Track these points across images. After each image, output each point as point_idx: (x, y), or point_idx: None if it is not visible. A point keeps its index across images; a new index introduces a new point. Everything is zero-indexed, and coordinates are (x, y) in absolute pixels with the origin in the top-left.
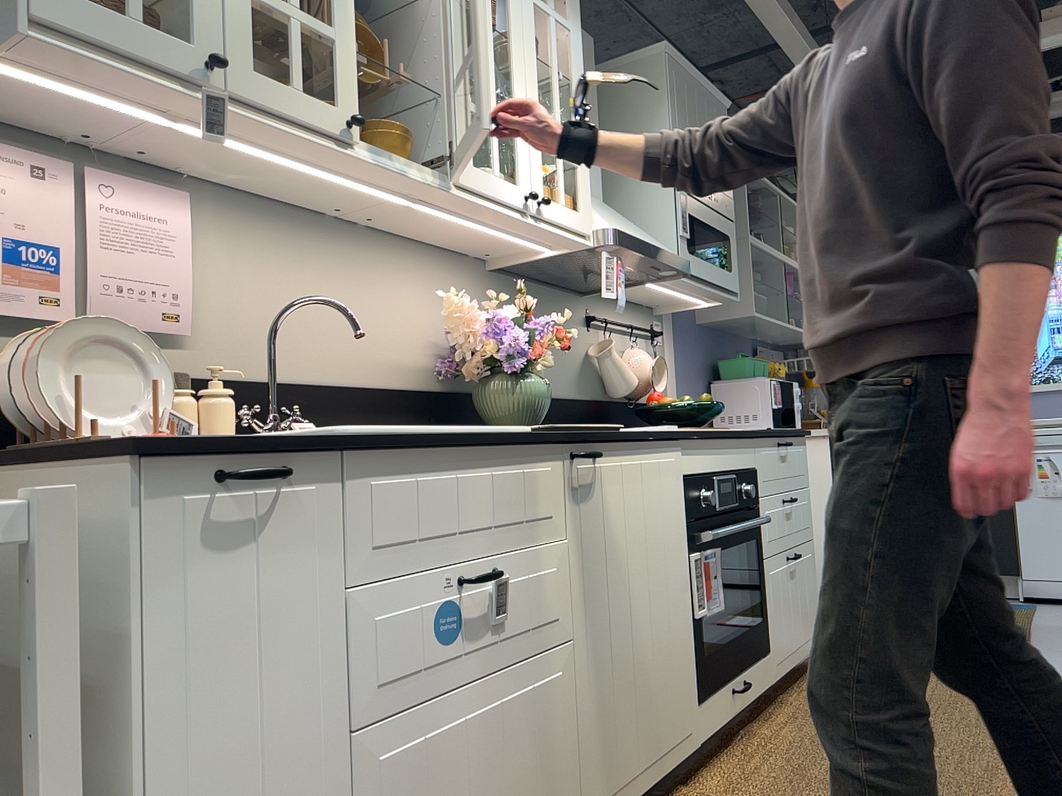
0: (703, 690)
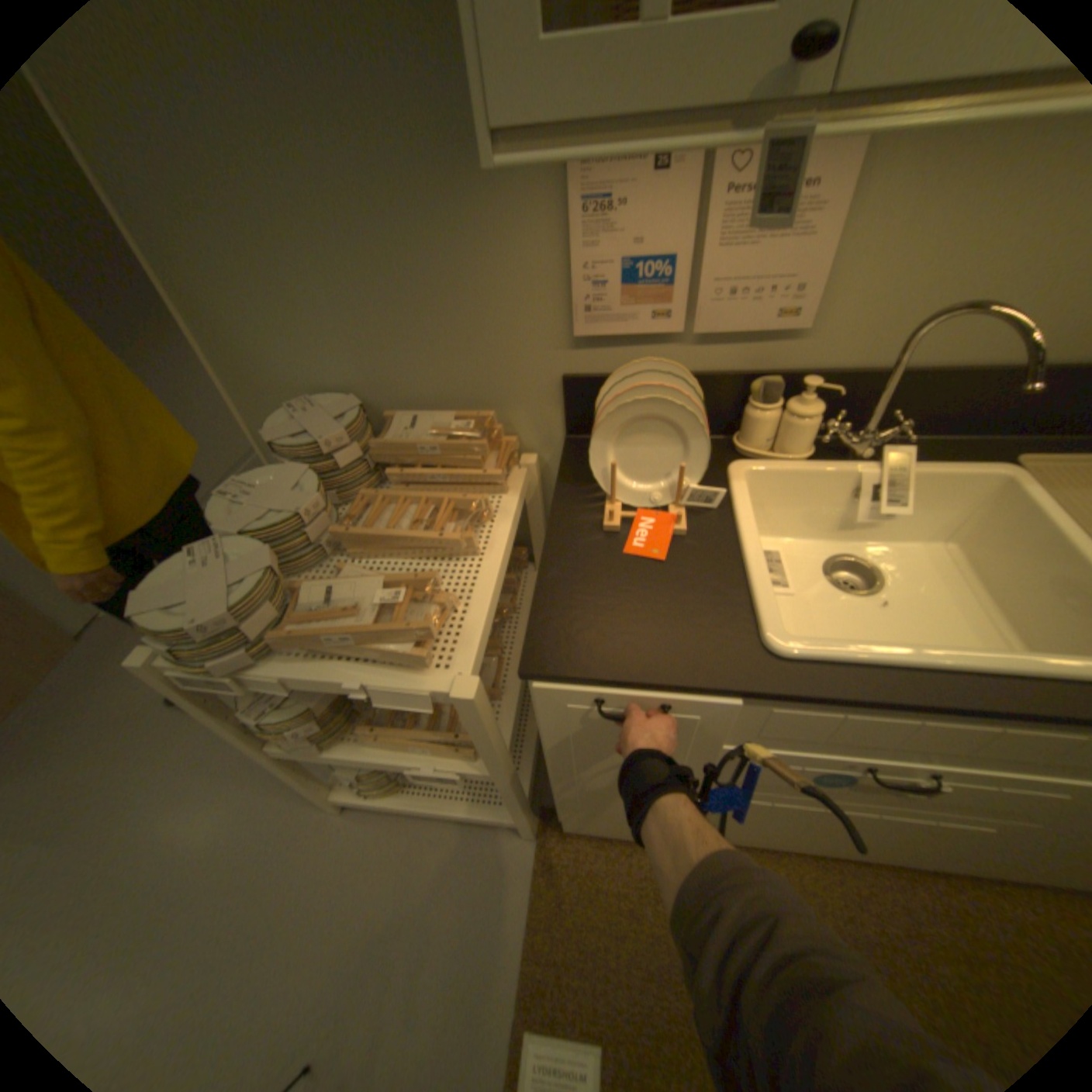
0: None
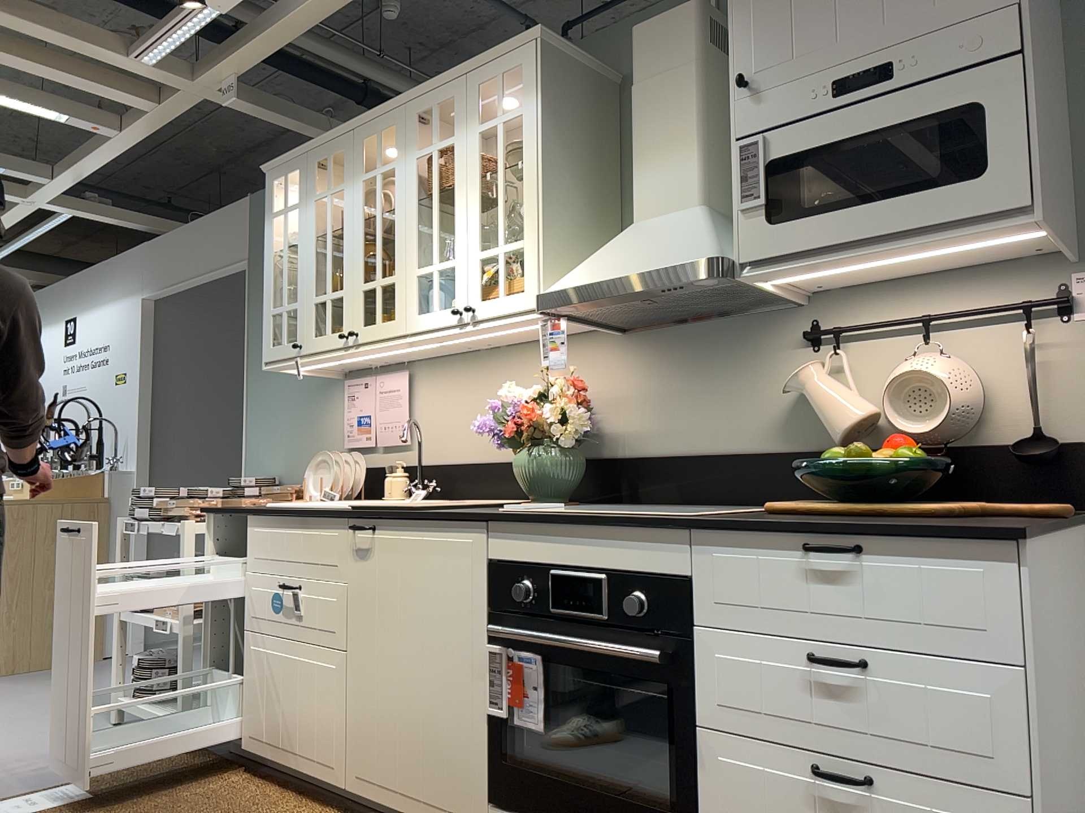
0: (498, 797)
